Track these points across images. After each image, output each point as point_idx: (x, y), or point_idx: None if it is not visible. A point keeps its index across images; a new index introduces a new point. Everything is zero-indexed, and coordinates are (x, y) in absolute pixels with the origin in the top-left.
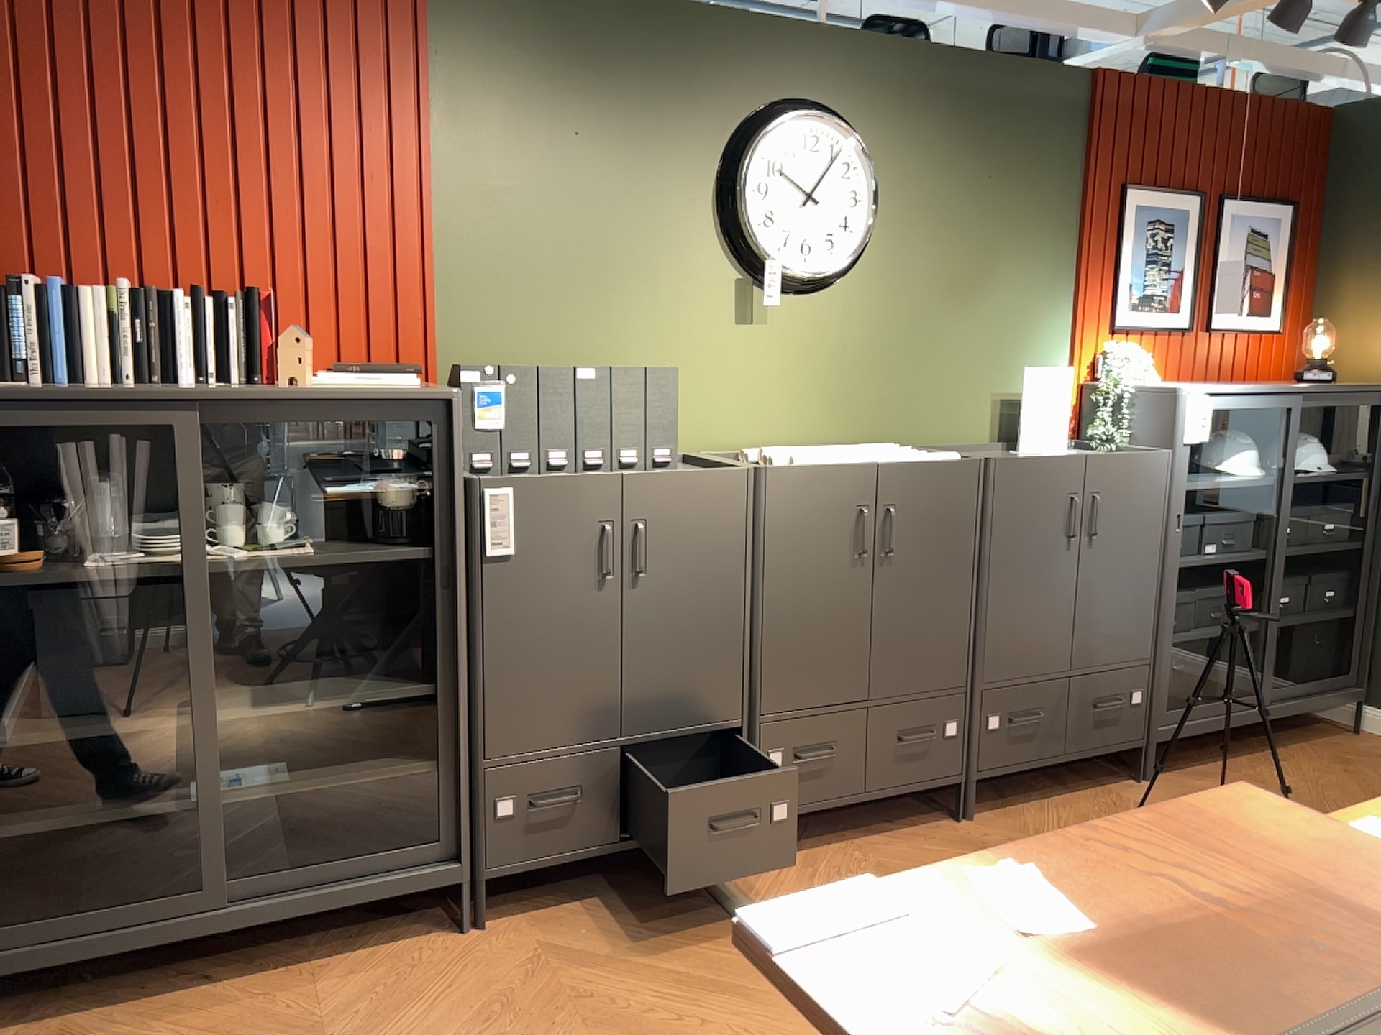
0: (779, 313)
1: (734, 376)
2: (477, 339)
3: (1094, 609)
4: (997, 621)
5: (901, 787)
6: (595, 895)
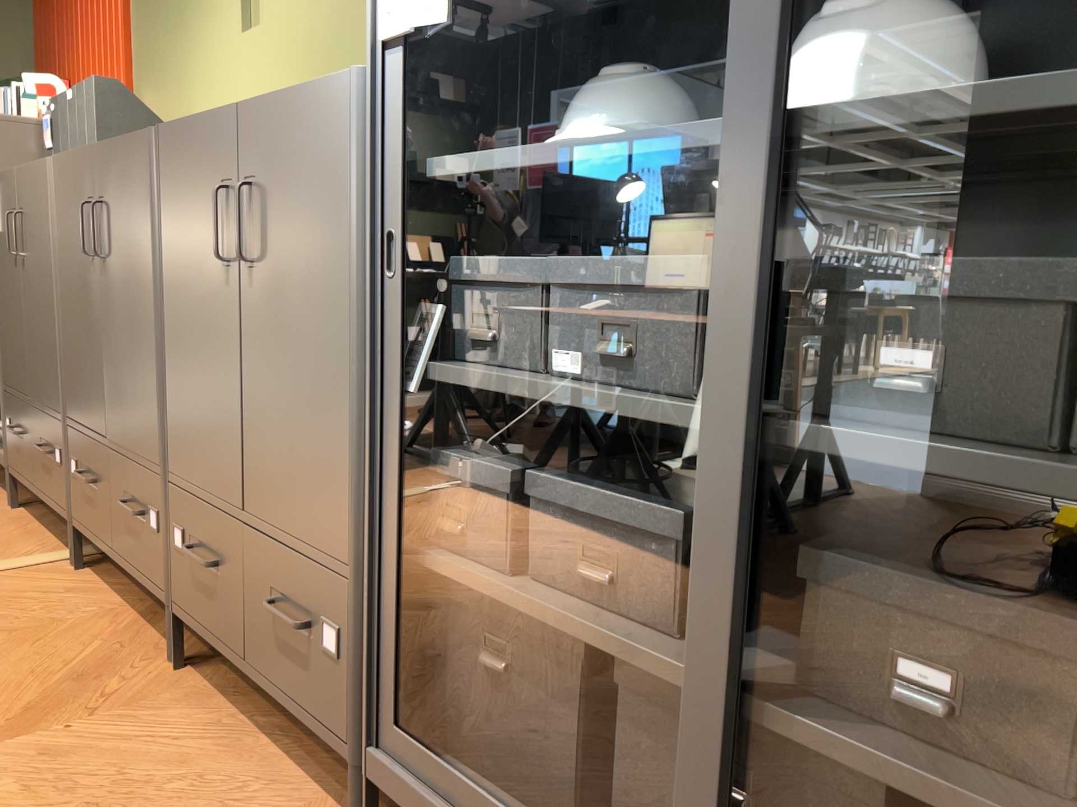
0: (265, 12)
1: (242, 94)
2: (145, 96)
3: (261, 409)
4: (172, 381)
5: (129, 566)
6: (52, 529)
